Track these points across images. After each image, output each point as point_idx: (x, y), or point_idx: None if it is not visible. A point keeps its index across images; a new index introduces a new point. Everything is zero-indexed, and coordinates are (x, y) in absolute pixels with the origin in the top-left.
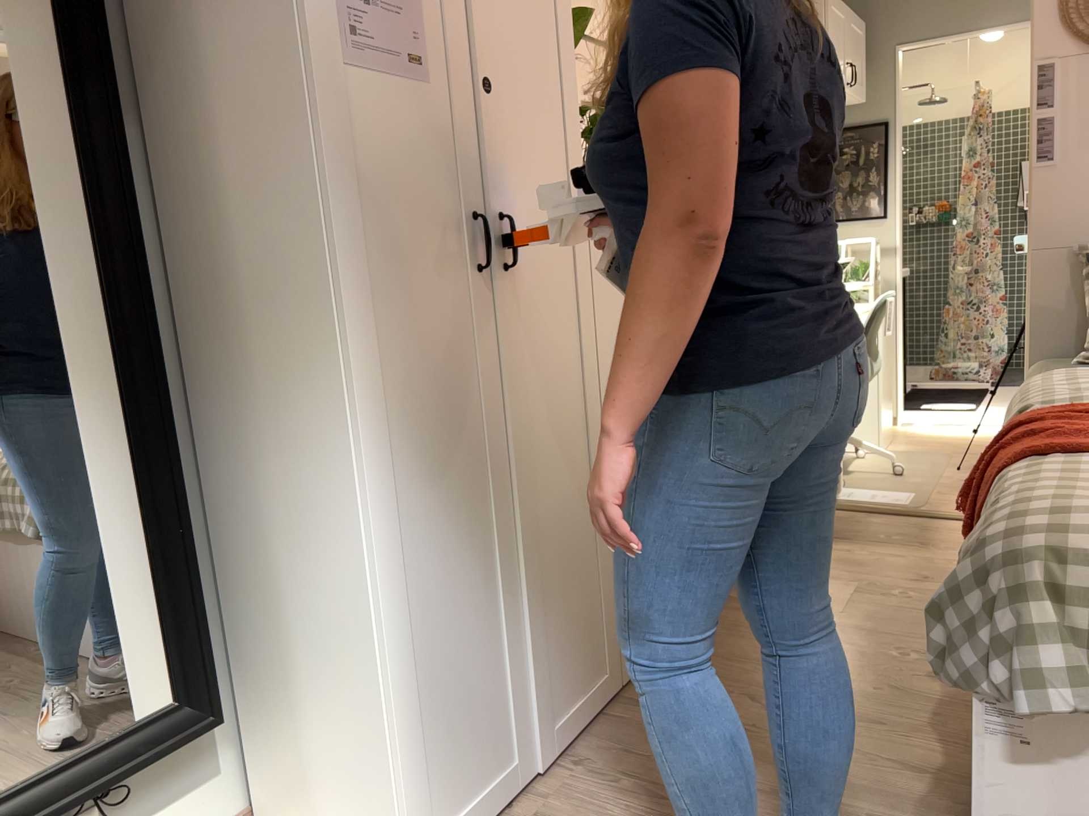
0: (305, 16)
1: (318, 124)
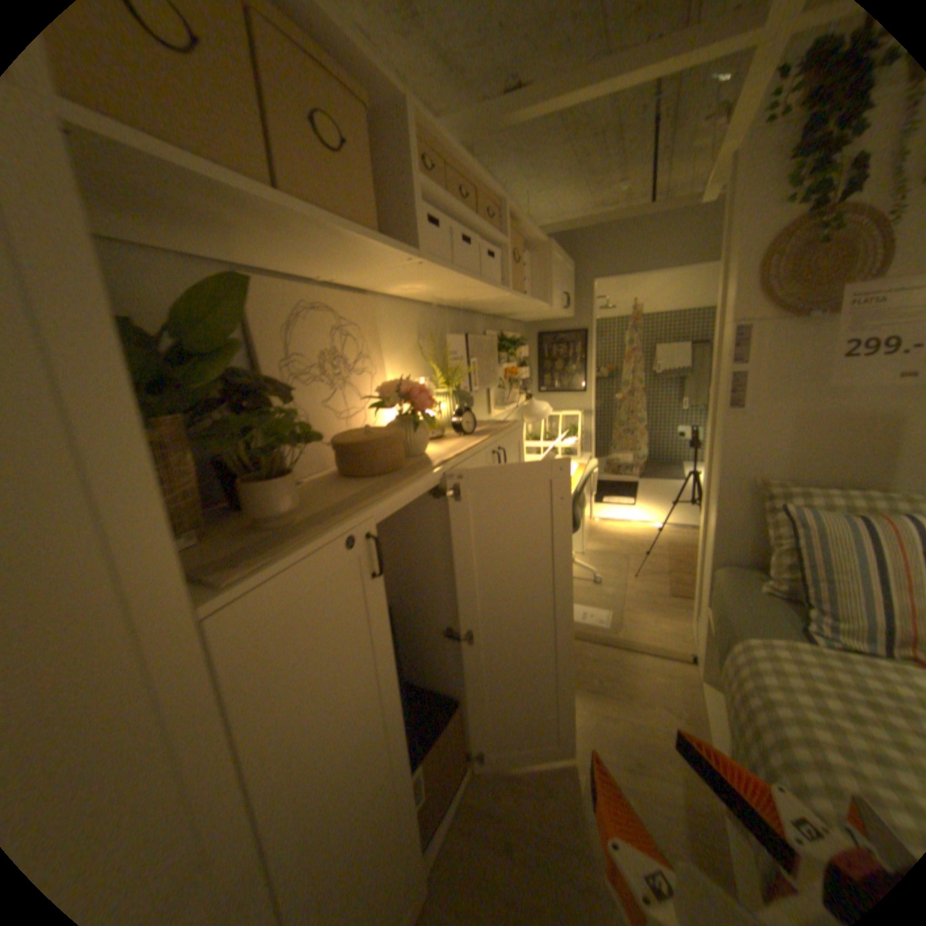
0: None
1: None
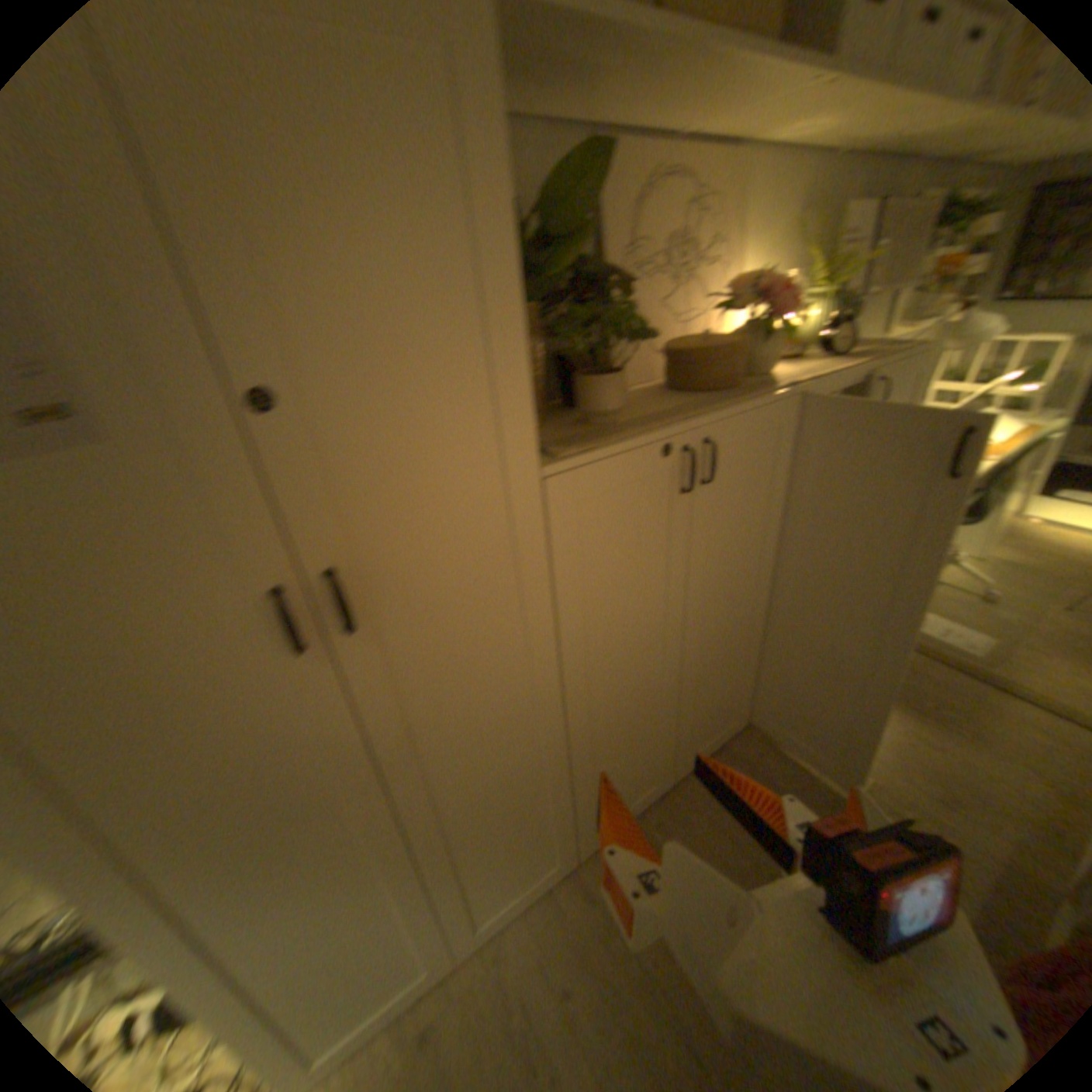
0: None
1: None
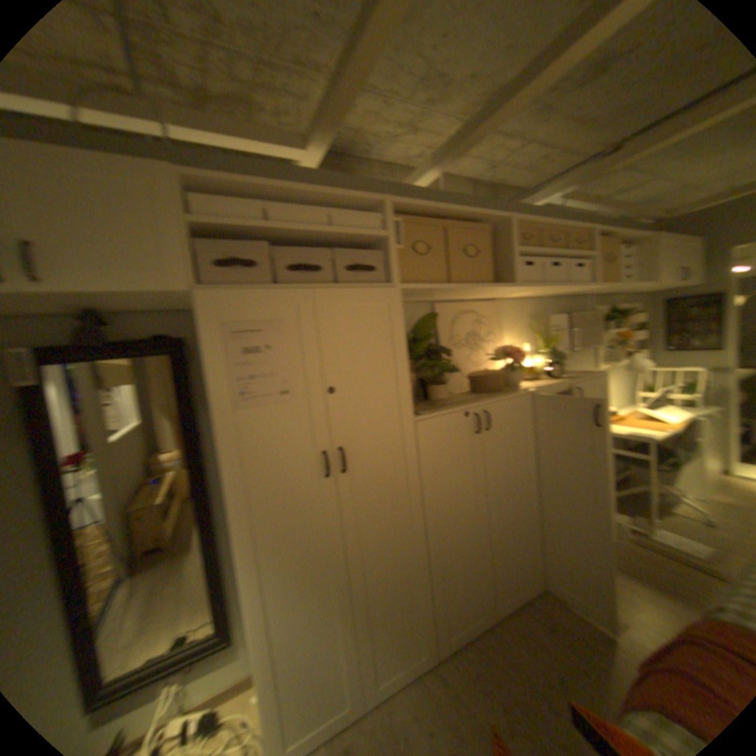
0: (221, 398)
1: (227, 442)
